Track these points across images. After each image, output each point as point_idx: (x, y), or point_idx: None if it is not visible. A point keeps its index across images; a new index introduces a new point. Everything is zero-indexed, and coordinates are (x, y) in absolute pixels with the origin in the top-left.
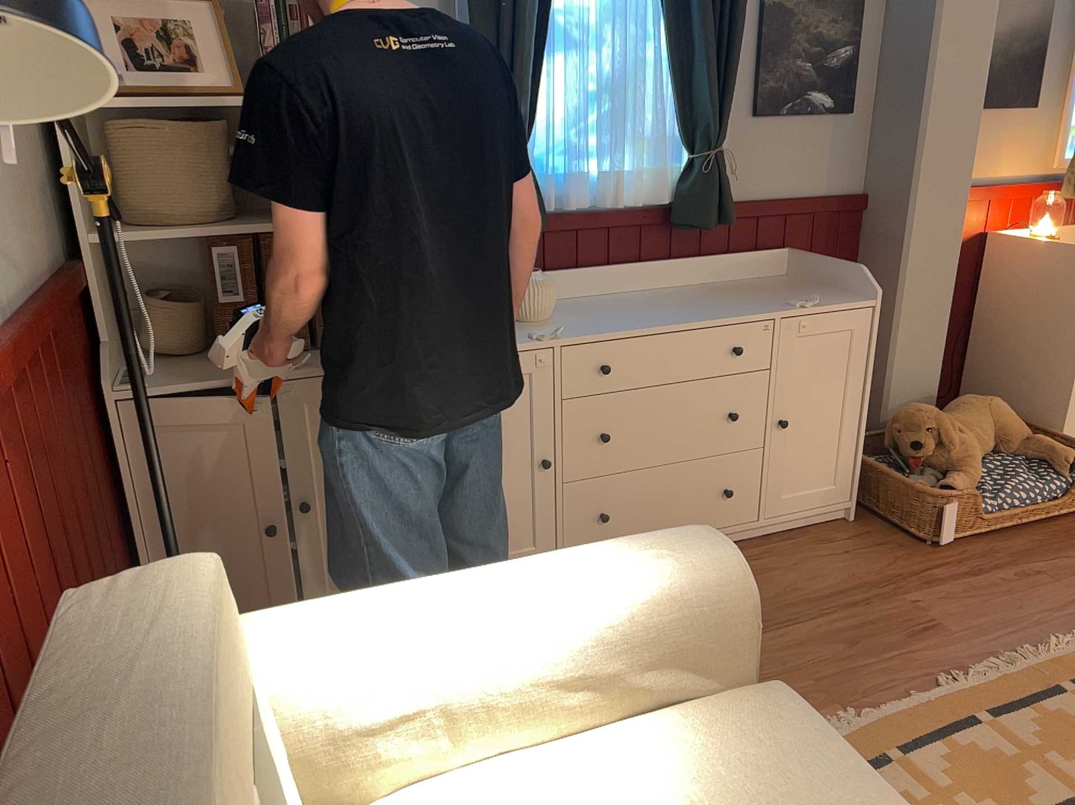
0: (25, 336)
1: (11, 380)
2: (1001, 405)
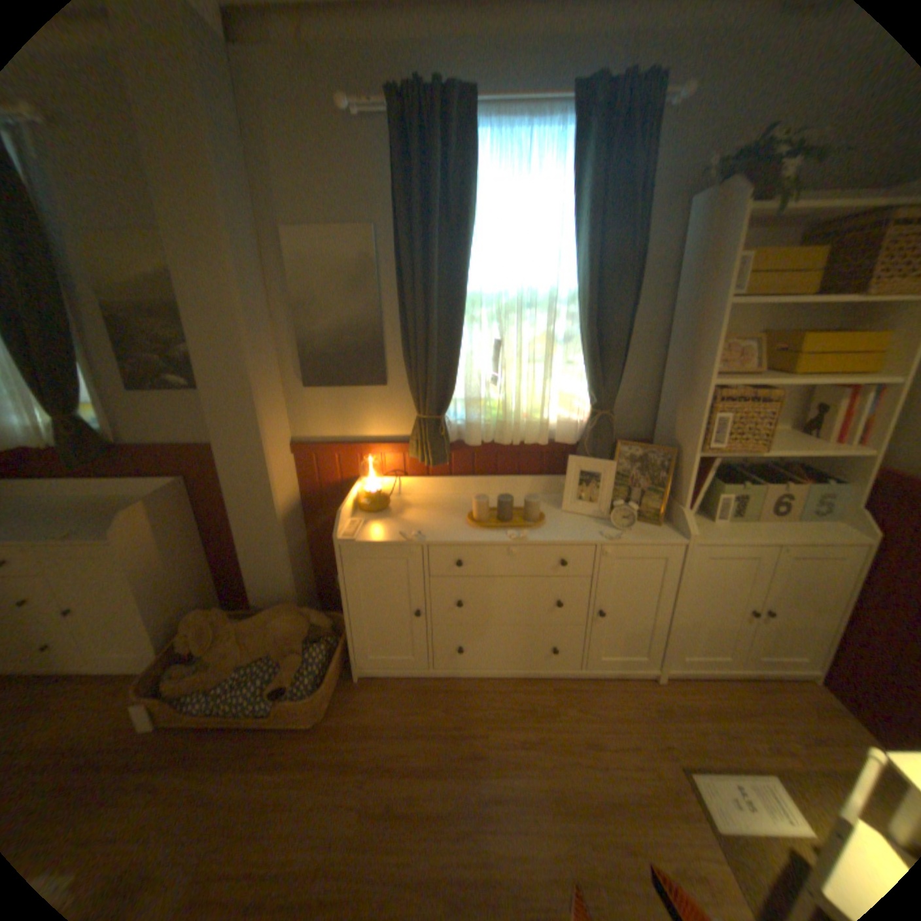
0: None
1: None
2: (281, 623)
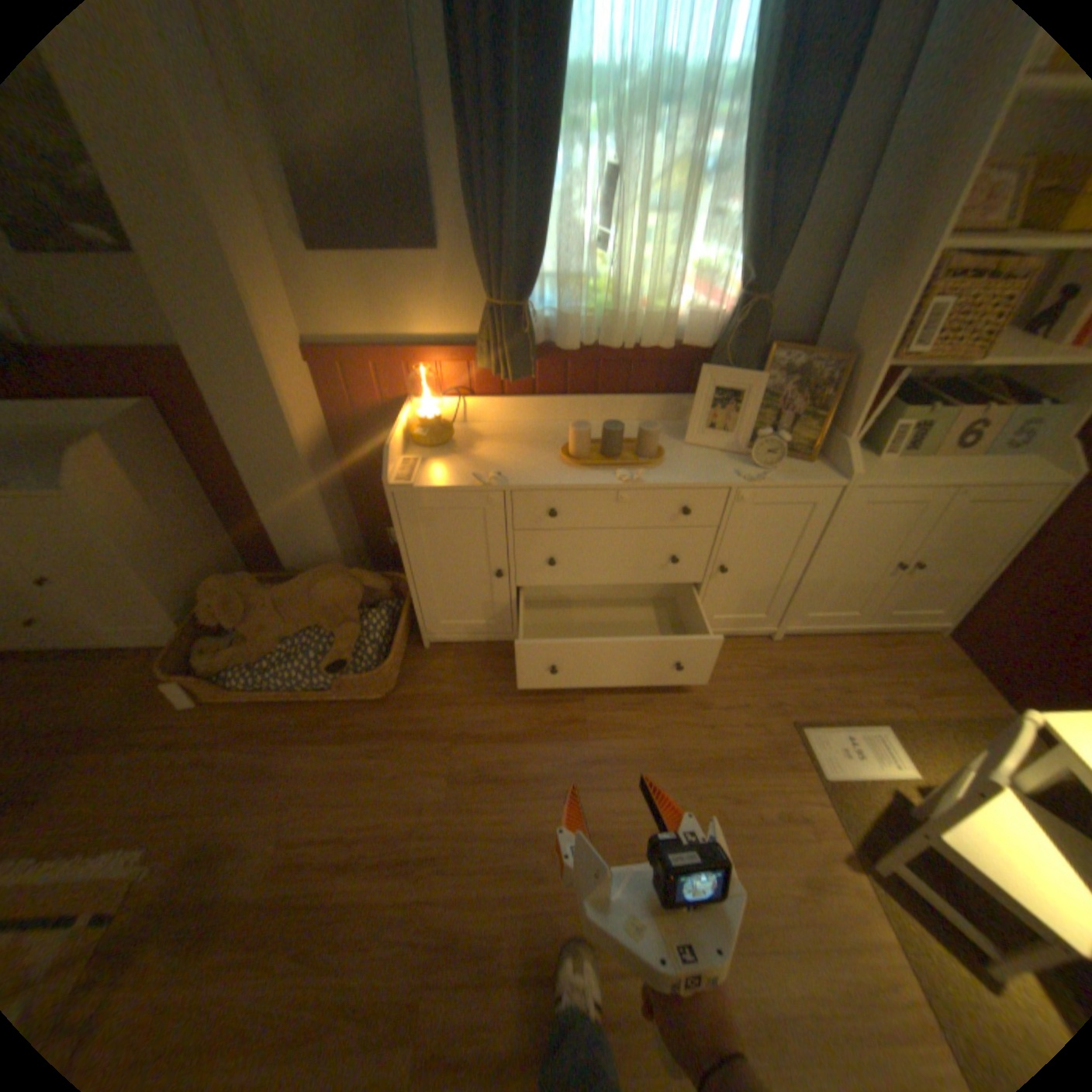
0: None
1: None
2: (328, 587)
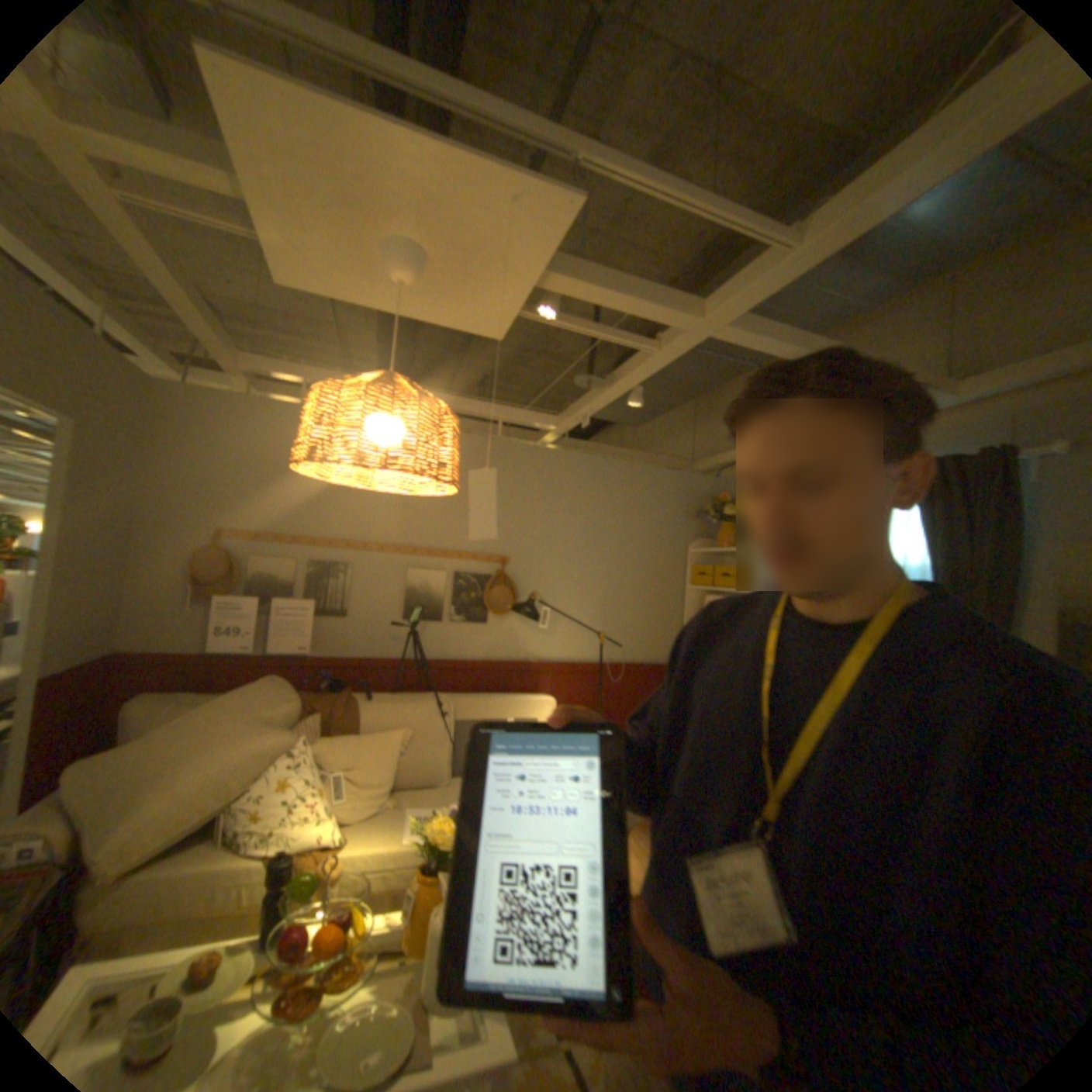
0: (611, 667)
1: (603, 674)
2: None
